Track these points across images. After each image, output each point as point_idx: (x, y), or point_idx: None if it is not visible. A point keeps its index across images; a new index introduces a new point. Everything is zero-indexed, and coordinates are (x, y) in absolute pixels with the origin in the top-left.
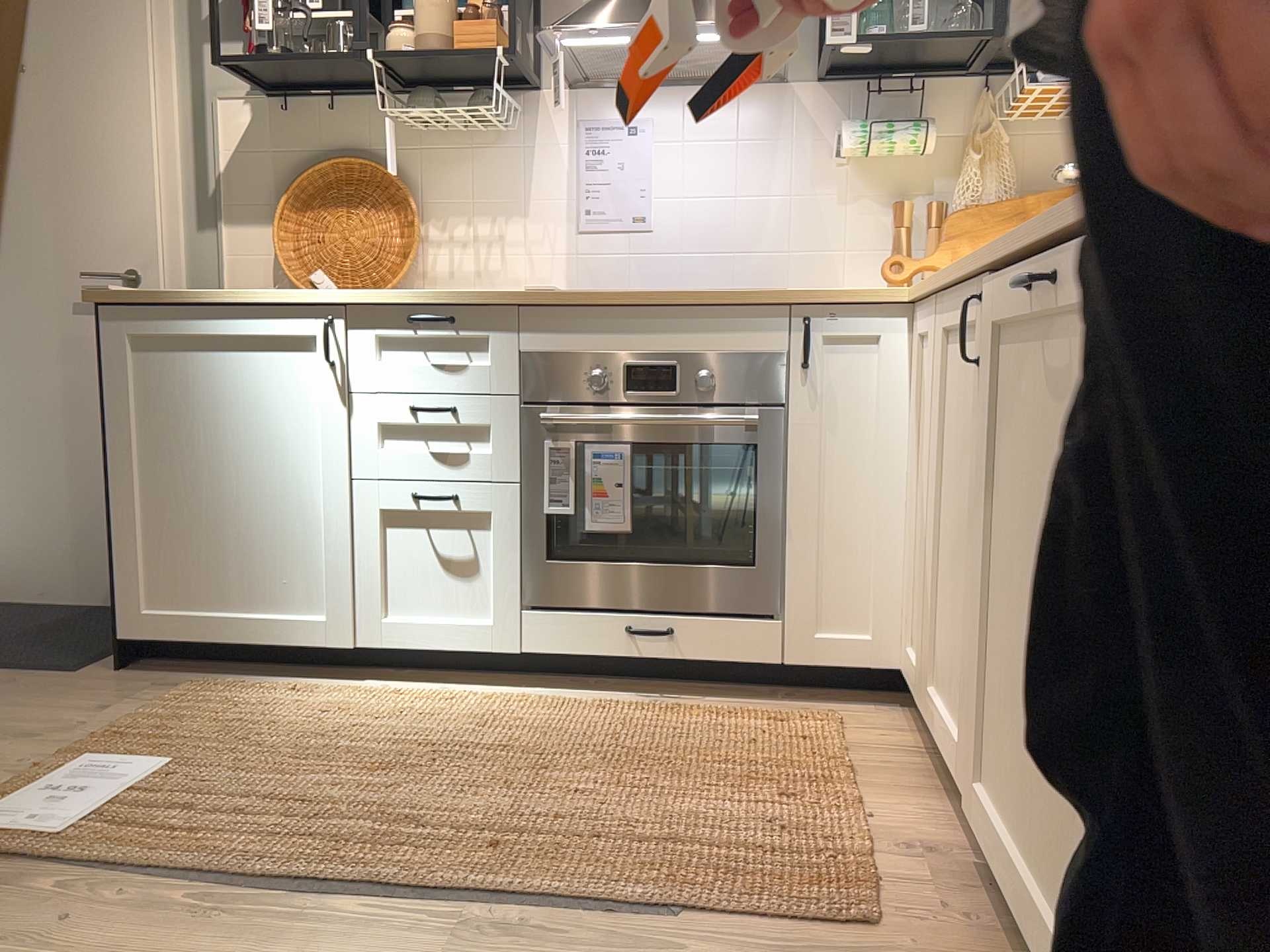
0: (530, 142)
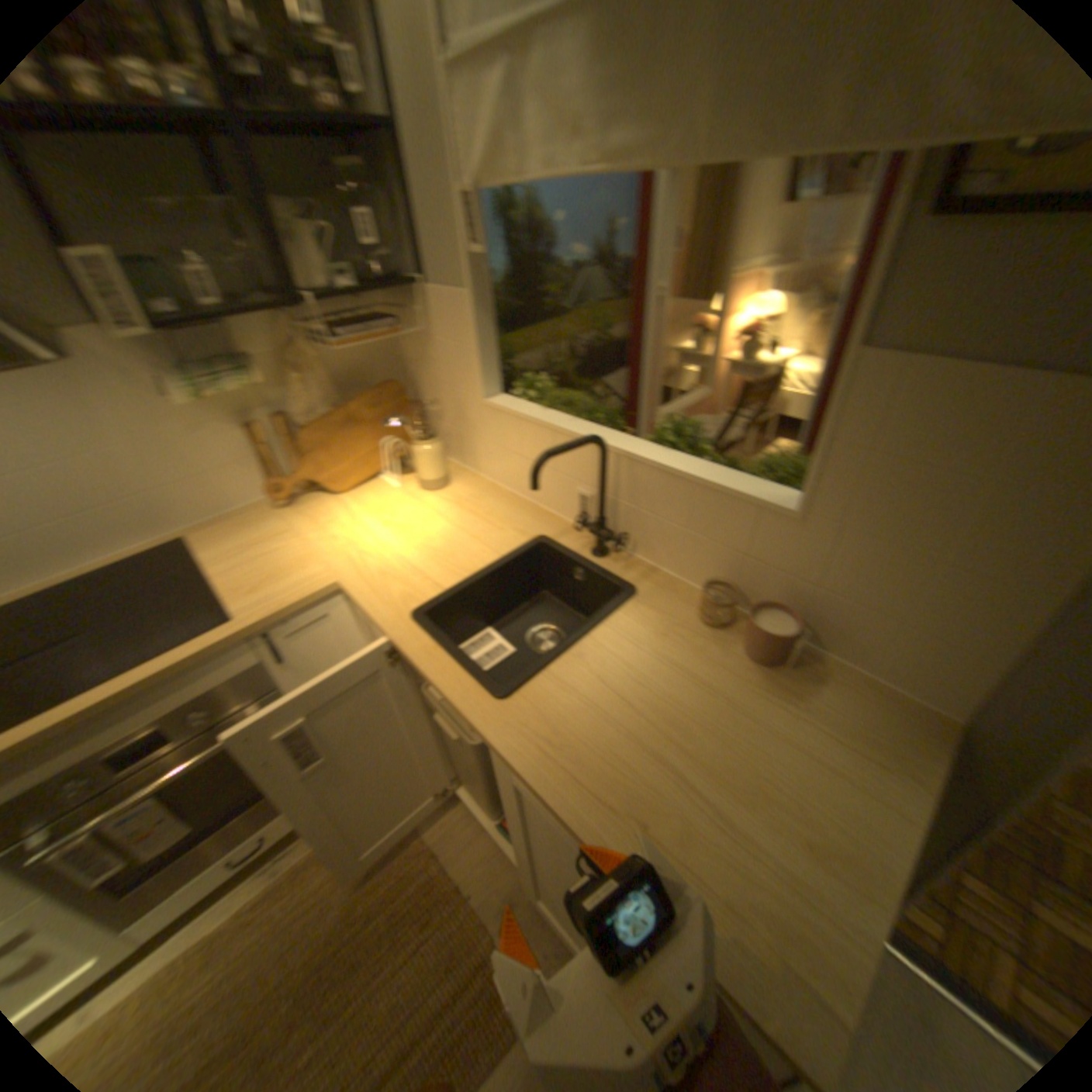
0: None
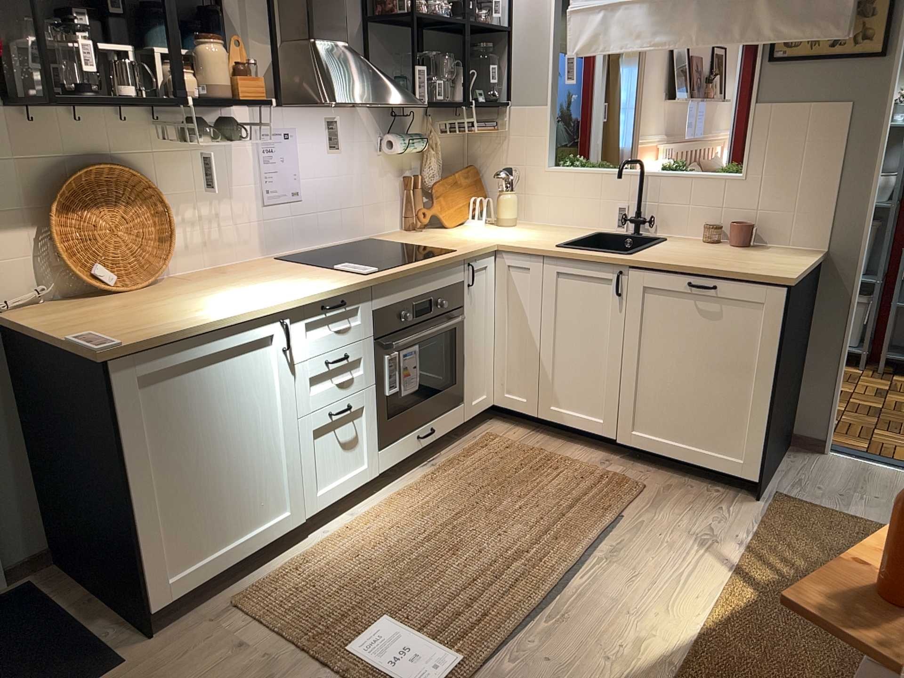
0: (230, 145)
